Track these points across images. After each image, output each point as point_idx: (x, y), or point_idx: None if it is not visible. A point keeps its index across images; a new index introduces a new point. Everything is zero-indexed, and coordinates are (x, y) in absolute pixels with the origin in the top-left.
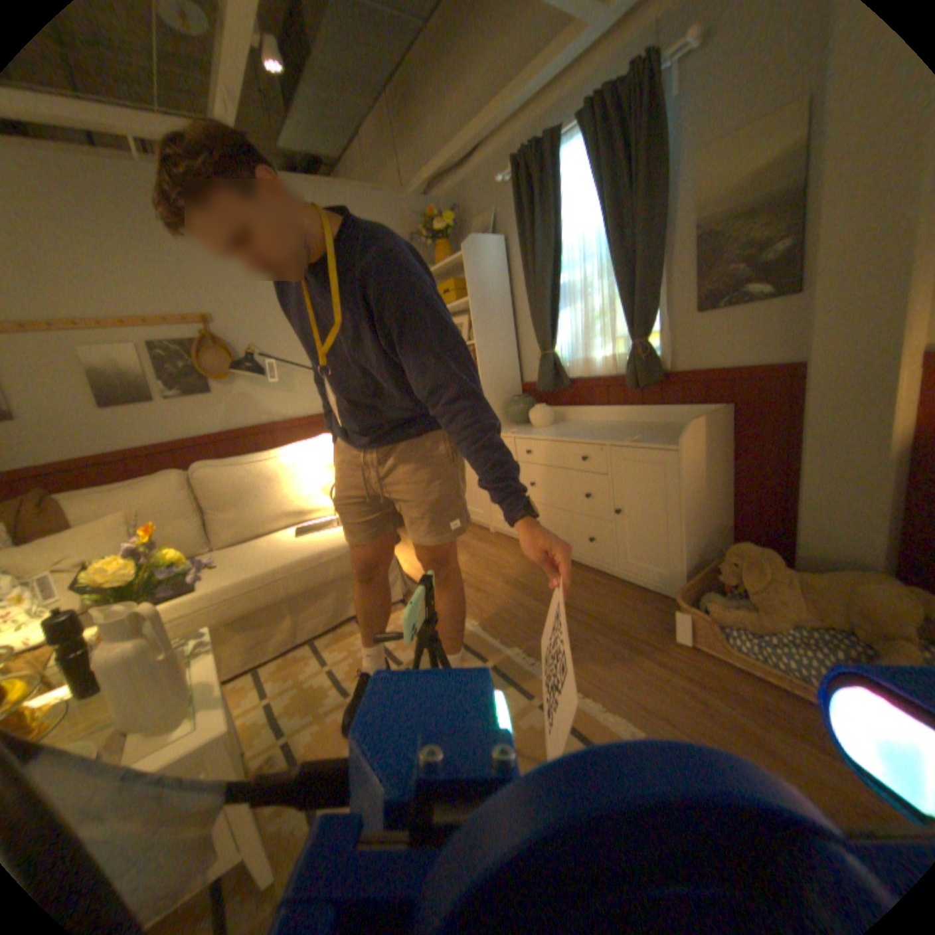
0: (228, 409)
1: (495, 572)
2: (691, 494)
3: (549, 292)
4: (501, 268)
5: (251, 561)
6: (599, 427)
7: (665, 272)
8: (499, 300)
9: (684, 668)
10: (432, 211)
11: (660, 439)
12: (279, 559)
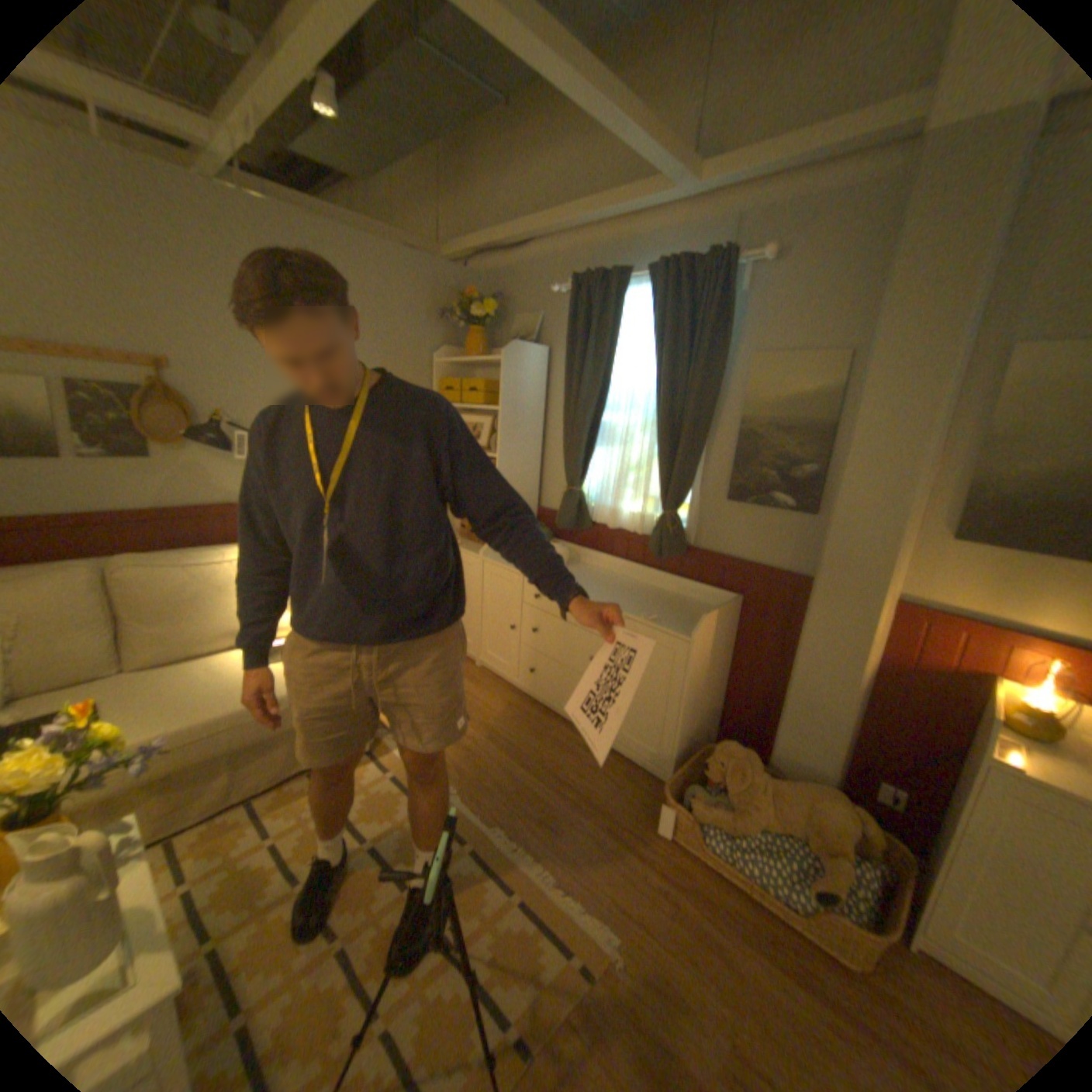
0: (168, 484)
1: (479, 724)
2: (693, 684)
3: (586, 430)
4: (538, 383)
5: (185, 704)
6: (613, 585)
7: (703, 453)
8: (530, 416)
9: (661, 864)
10: (469, 287)
11: (673, 622)
12: (225, 706)
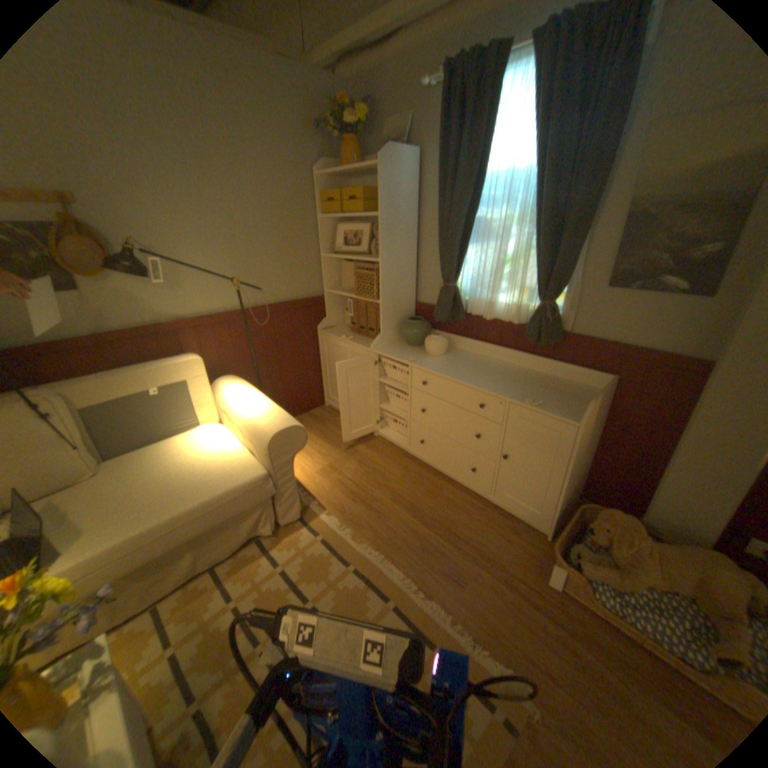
0: (103, 309)
1: (383, 486)
2: (577, 460)
3: (463, 227)
4: (413, 184)
5: (145, 503)
6: (491, 369)
7: (587, 240)
8: (407, 219)
9: (554, 613)
10: (340, 94)
11: (557, 406)
12: (177, 503)
